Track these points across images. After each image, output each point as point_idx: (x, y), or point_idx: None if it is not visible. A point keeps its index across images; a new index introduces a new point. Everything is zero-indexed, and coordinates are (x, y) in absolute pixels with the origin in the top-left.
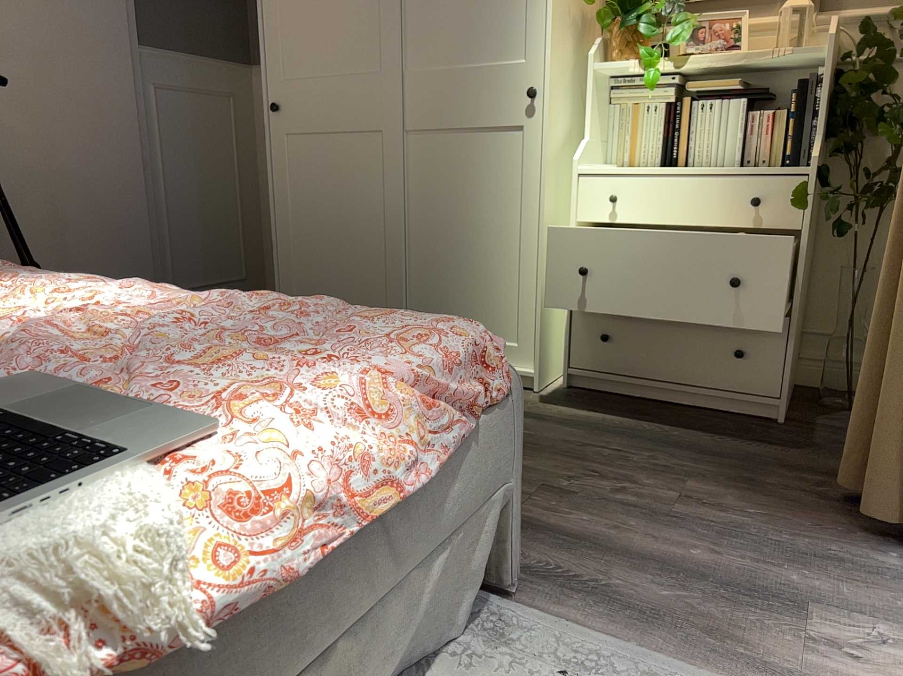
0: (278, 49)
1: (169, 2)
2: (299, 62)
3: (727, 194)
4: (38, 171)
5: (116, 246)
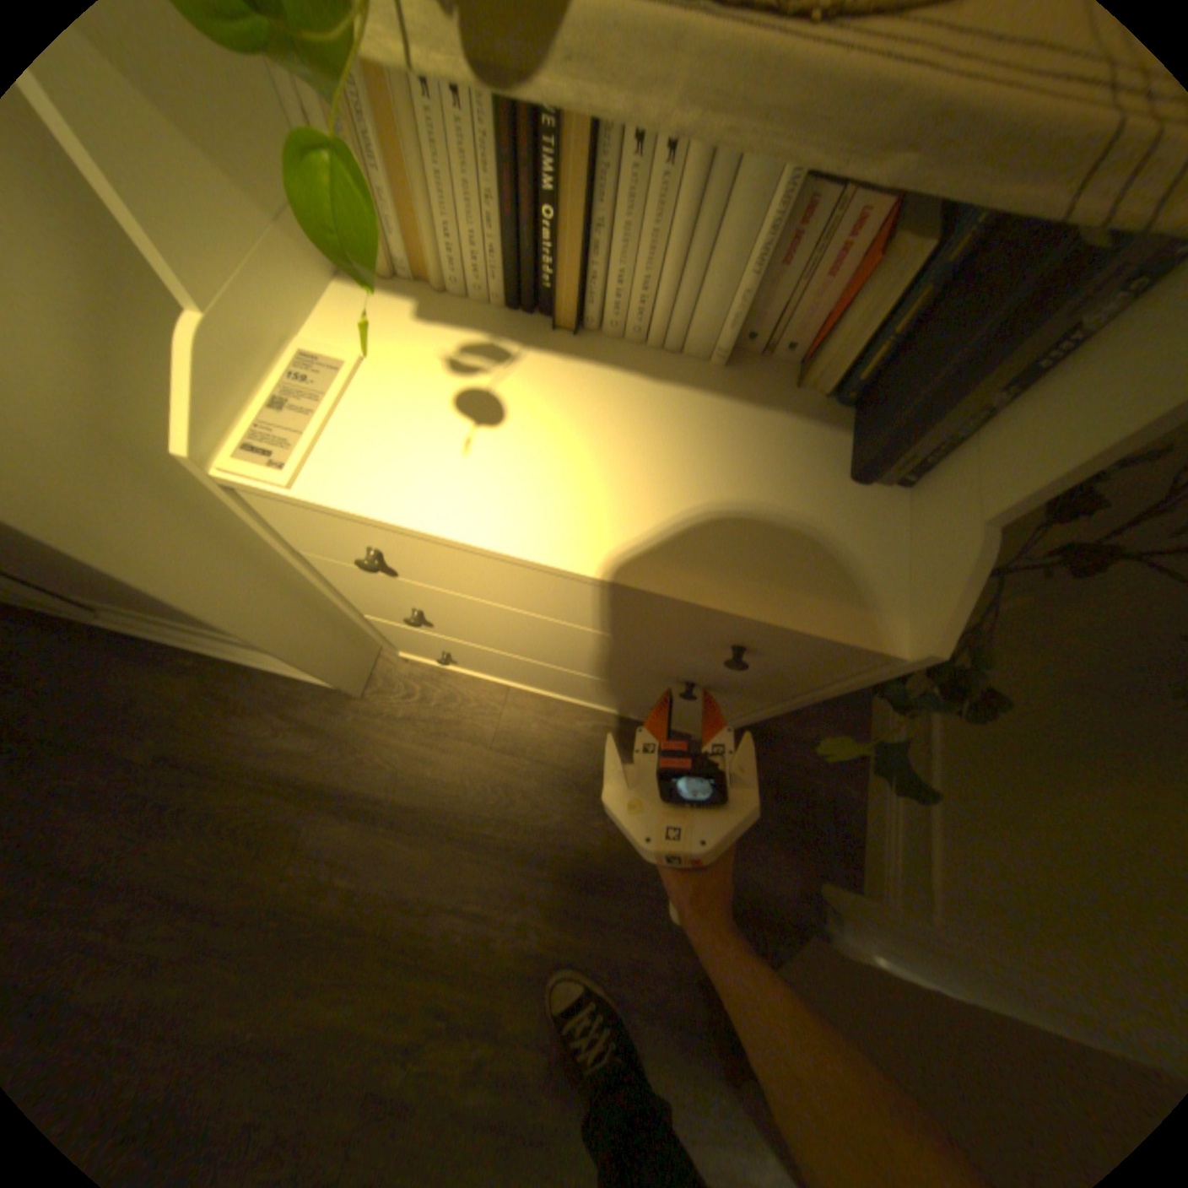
0: None
1: None
2: None
3: (670, 623)
4: None
5: None
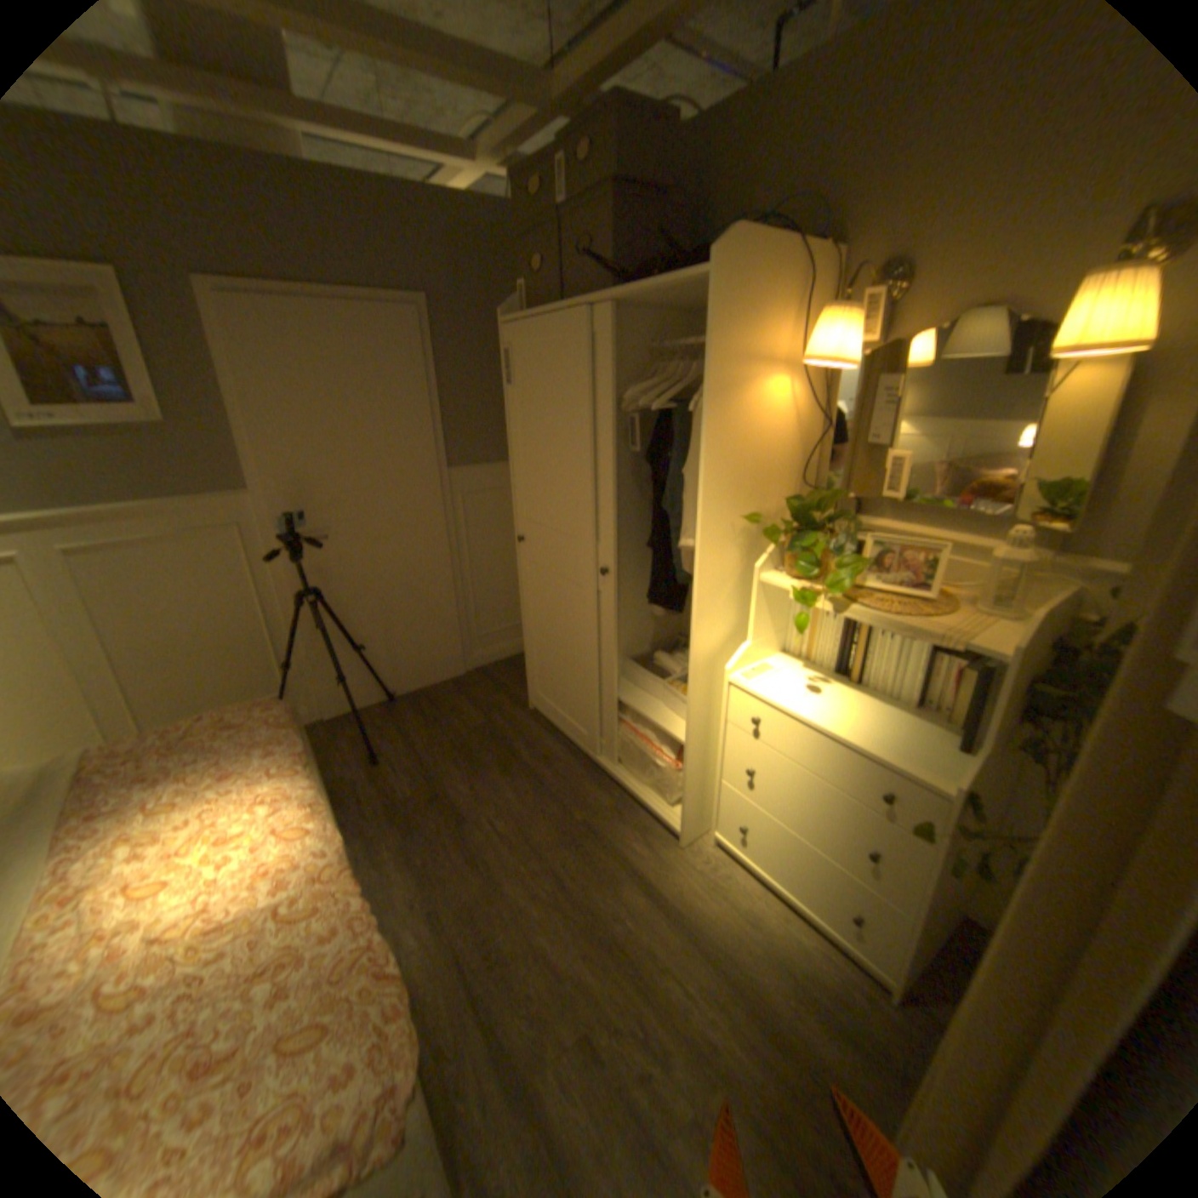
0: (522, 494)
1: (472, 427)
2: (534, 509)
3: (862, 771)
4: (367, 577)
5: (427, 616)
